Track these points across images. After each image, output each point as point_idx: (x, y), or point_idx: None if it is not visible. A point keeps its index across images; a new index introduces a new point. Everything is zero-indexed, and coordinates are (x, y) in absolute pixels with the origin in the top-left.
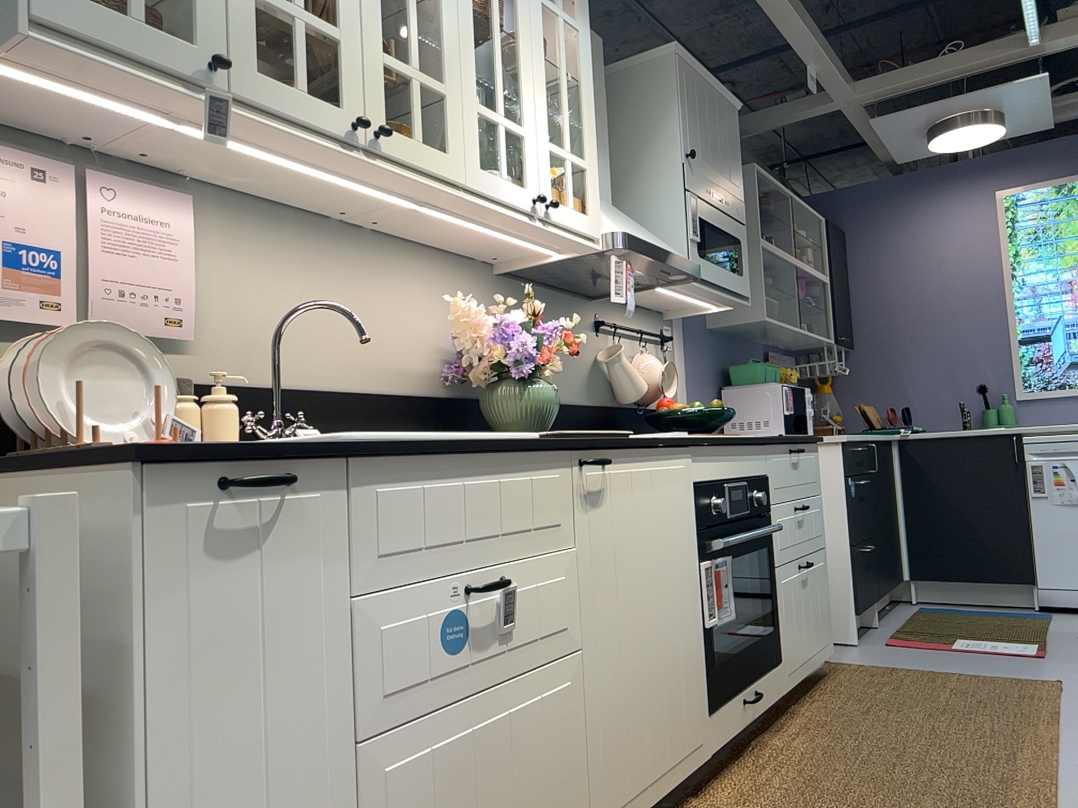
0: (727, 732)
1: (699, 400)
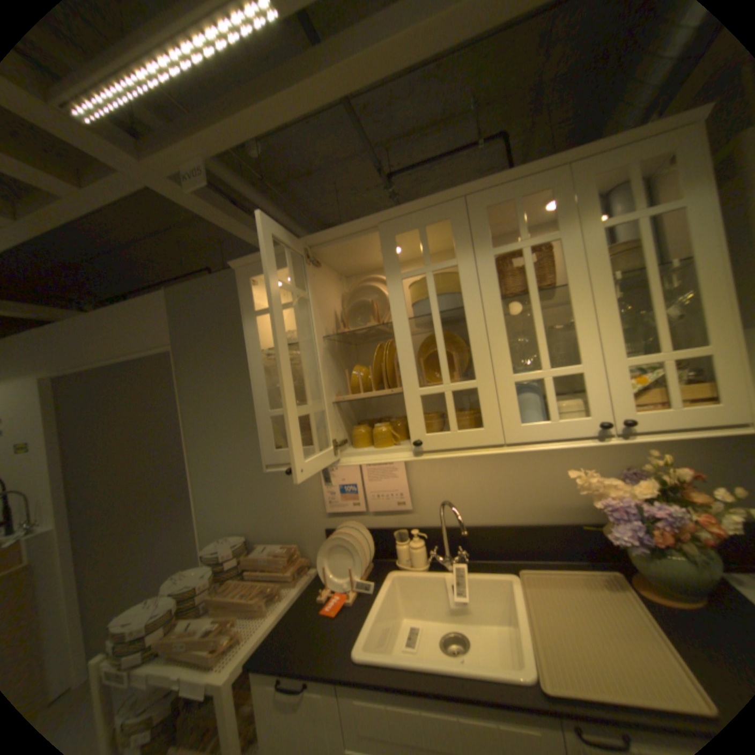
0: None
1: None
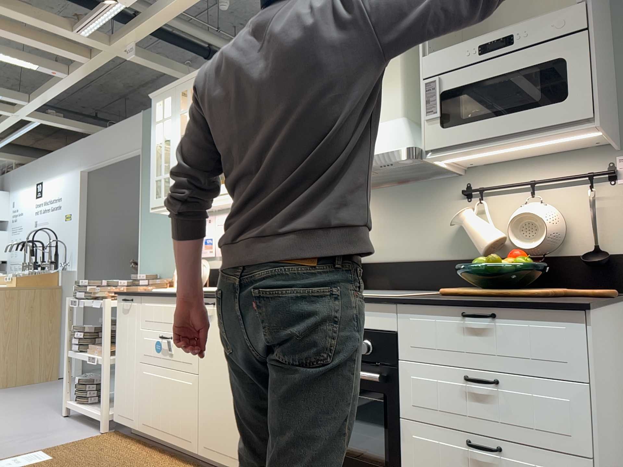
0: None
1: None
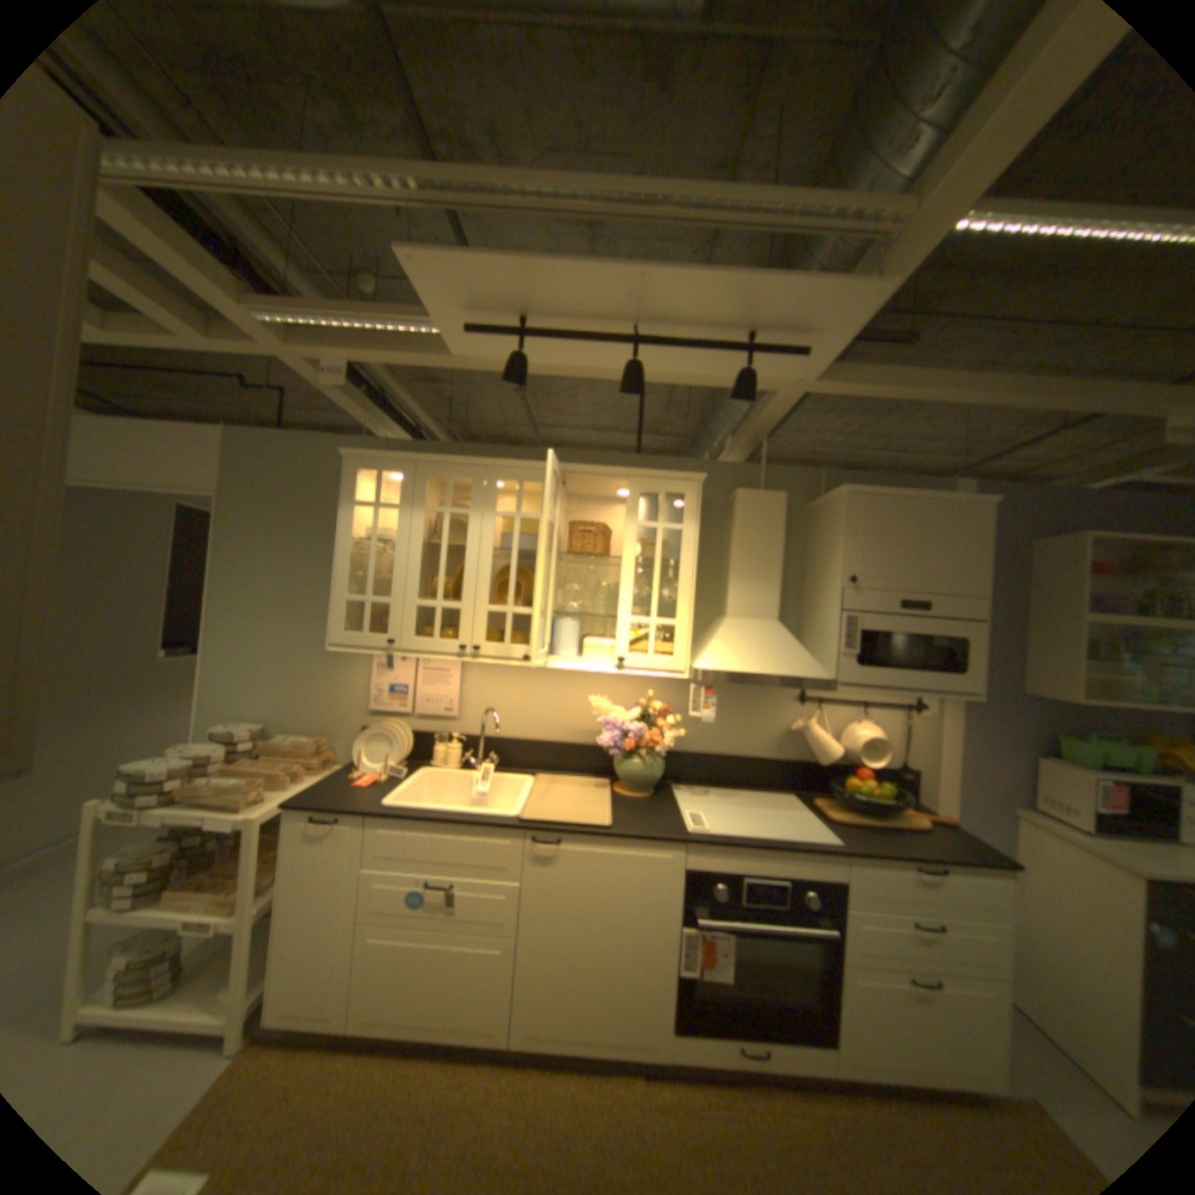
0: (701, 1060)
1: (984, 765)
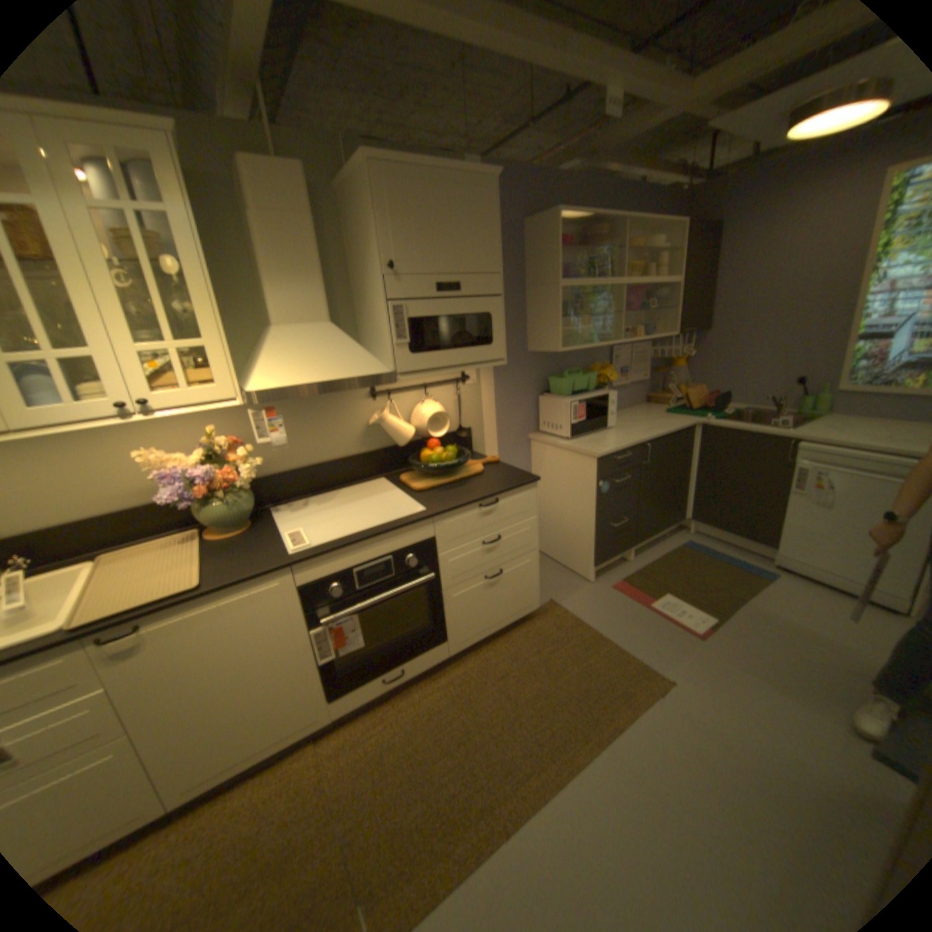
0: (354, 704)
1: (508, 410)
